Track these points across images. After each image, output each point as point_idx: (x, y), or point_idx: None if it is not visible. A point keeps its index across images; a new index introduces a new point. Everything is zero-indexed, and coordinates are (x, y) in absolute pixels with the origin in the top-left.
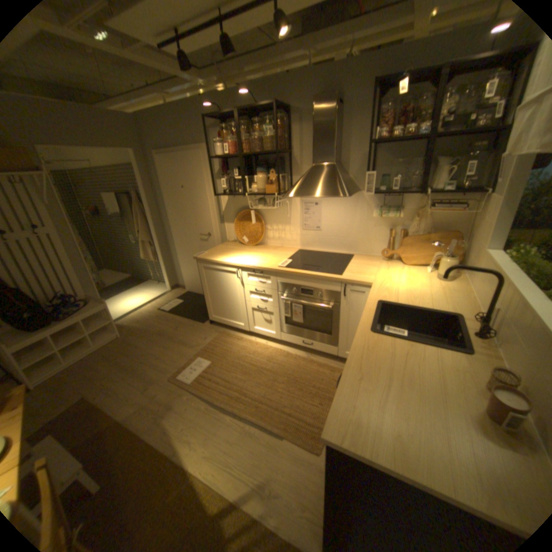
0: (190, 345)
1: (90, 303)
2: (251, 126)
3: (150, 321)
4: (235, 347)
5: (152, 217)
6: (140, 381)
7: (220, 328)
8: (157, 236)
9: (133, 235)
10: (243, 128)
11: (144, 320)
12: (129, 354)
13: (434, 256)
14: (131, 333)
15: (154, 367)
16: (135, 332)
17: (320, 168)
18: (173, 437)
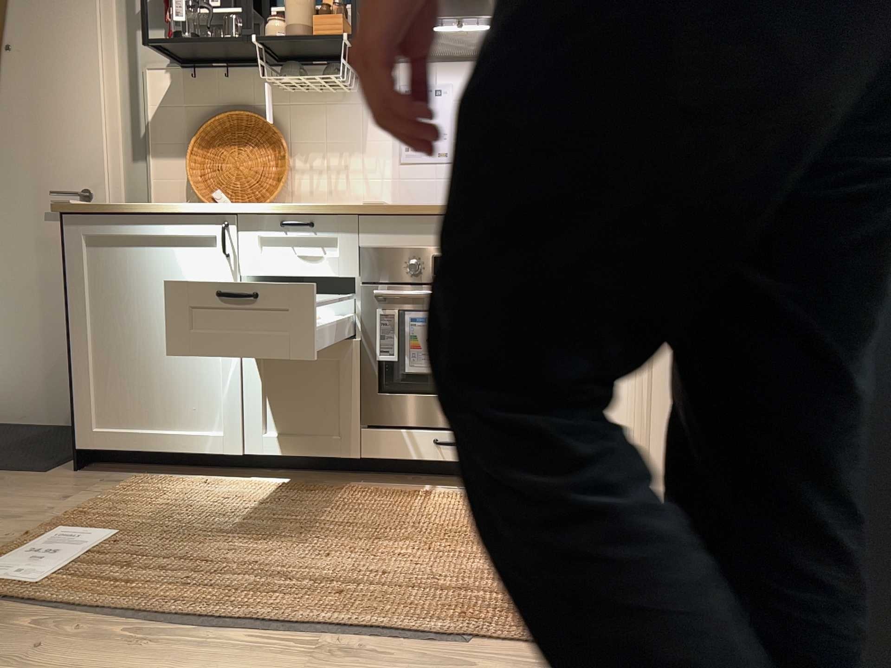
0: (4, 518)
1: None
2: None
3: None
4: (200, 500)
5: None
6: None
7: (118, 475)
8: None
9: None
10: None
11: None
12: None
13: None
14: None
15: None
16: None
17: None
18: None
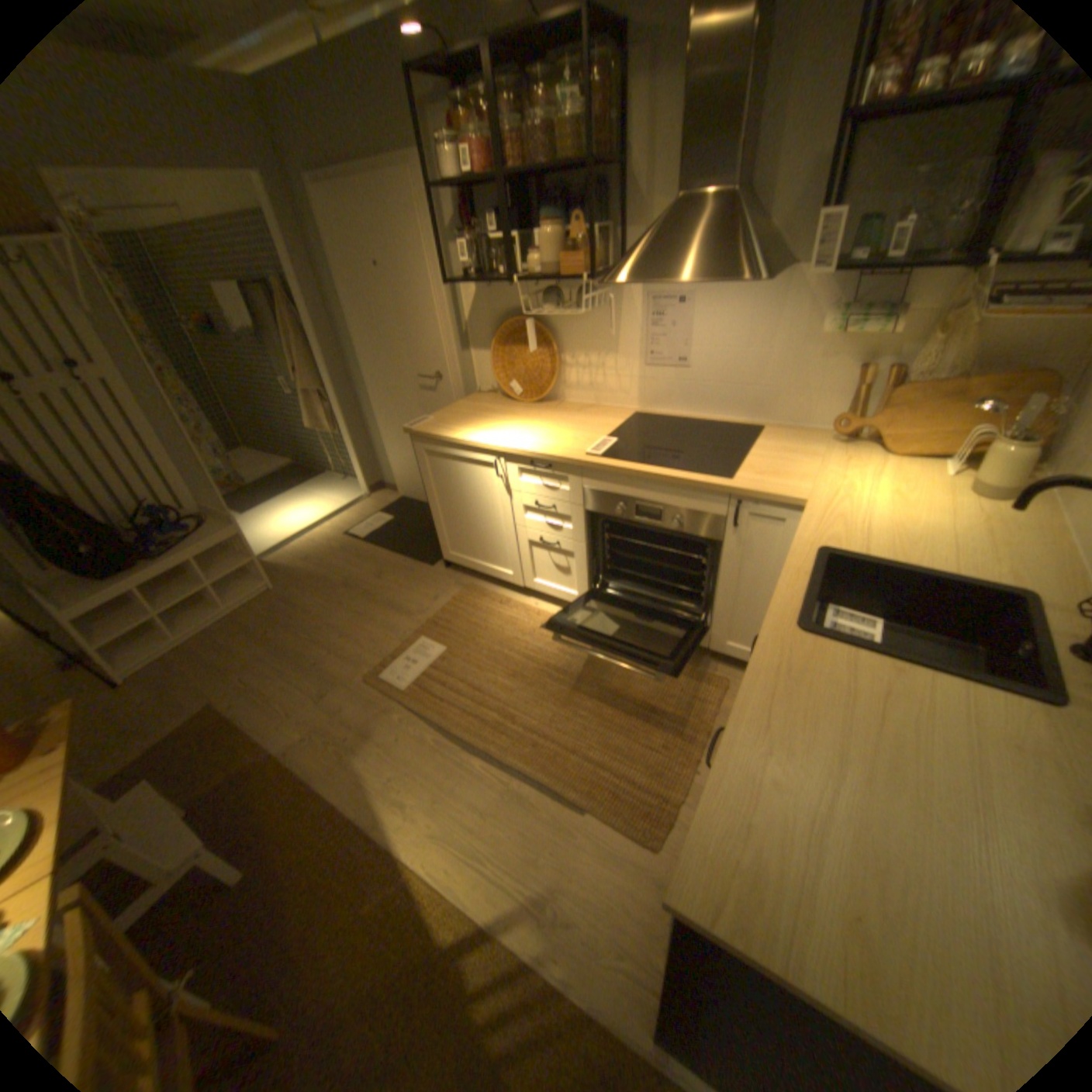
0: (406, 611)
1: (210, 523)
2: (527, 91)
3: (330, 559)
4: (496, 618)
5: (320, 337)
6: (313, 679)
7: (465, 577)
8: (334, 380)
9: (287, 378)
10: (506, 100)
11: (319, 555)
12: (291, 624)
13: (972, 434)
14: (294, 582)
15: (338, 652)
16: (303, 579)
17: (699, 203)
18: (374, 793)
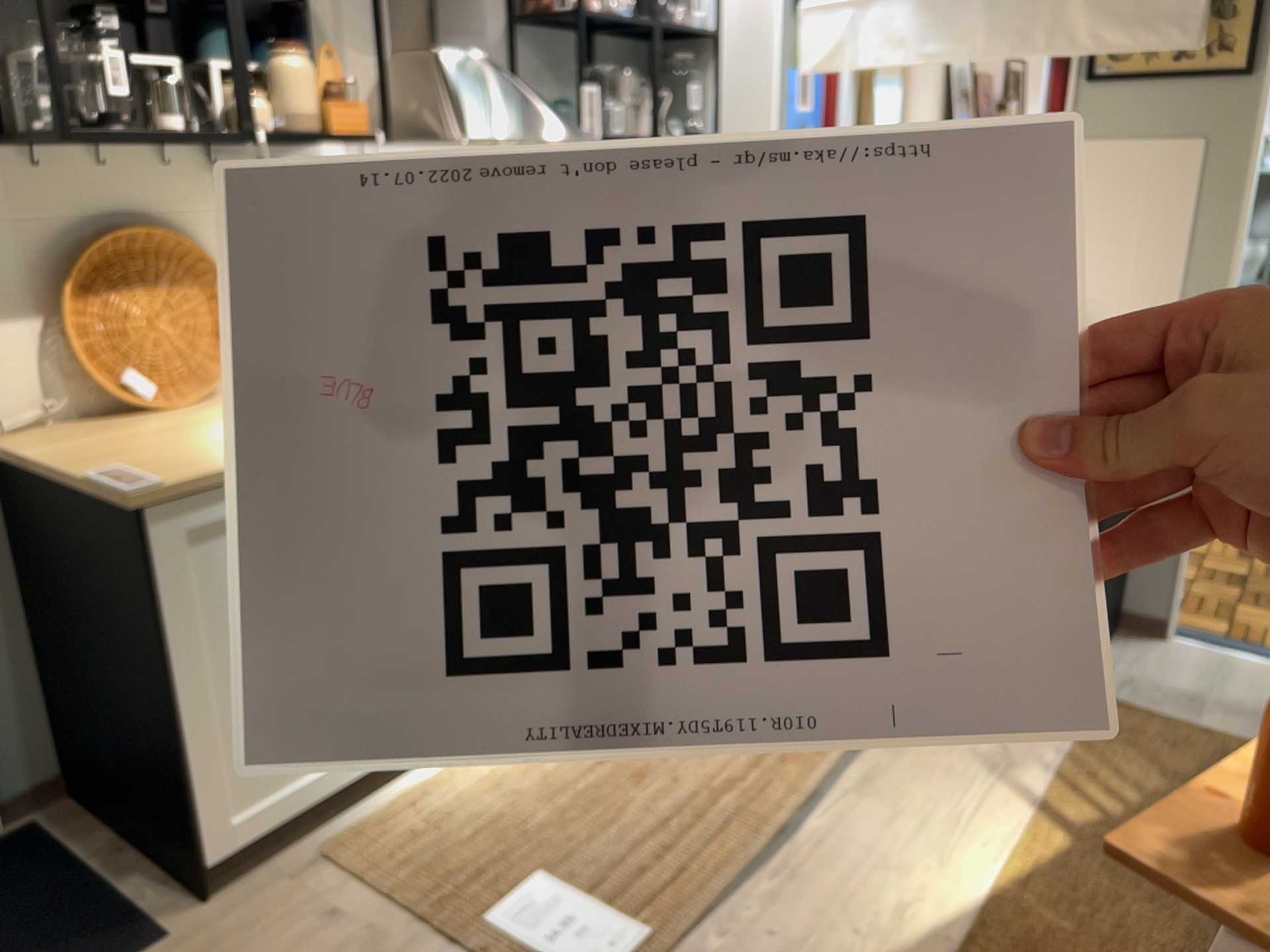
0: None
1: None
2: None
3: None
4: (476, 802)
5: None
6: None
7: (278, 862)
8: None
9: None
10: None
11: None
12: None
13: None
14: None
15: None
16: None
17: (467, 63)
18: None
